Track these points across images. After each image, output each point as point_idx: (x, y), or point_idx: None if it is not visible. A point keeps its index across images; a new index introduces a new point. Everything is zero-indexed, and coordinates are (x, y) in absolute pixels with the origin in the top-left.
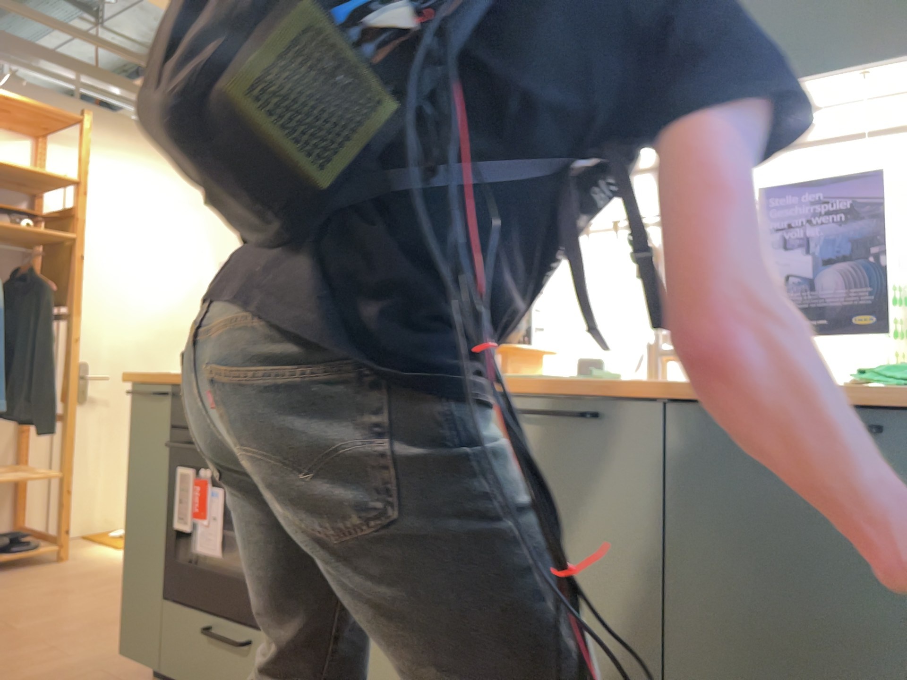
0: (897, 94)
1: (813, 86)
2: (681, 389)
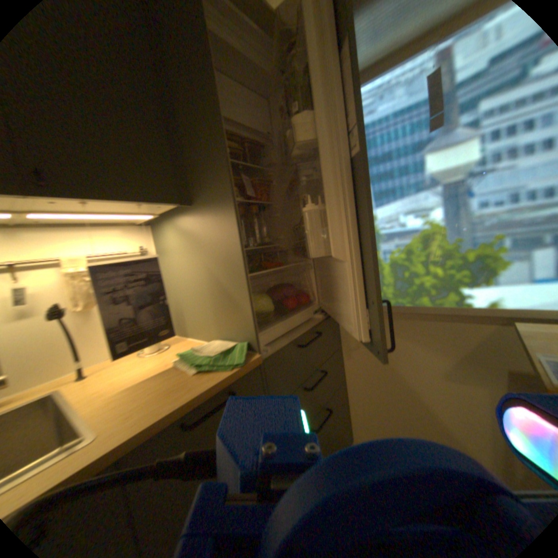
0: (134, 213)
1: (105, 204)
2: (125, 446)
